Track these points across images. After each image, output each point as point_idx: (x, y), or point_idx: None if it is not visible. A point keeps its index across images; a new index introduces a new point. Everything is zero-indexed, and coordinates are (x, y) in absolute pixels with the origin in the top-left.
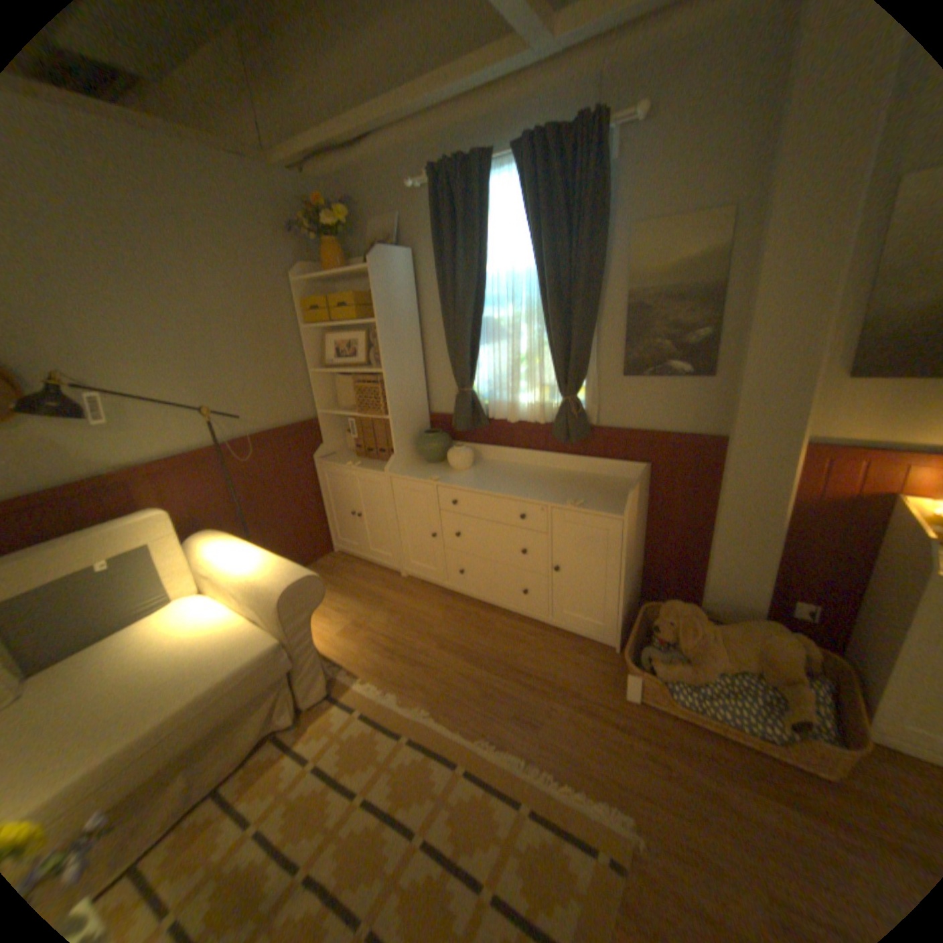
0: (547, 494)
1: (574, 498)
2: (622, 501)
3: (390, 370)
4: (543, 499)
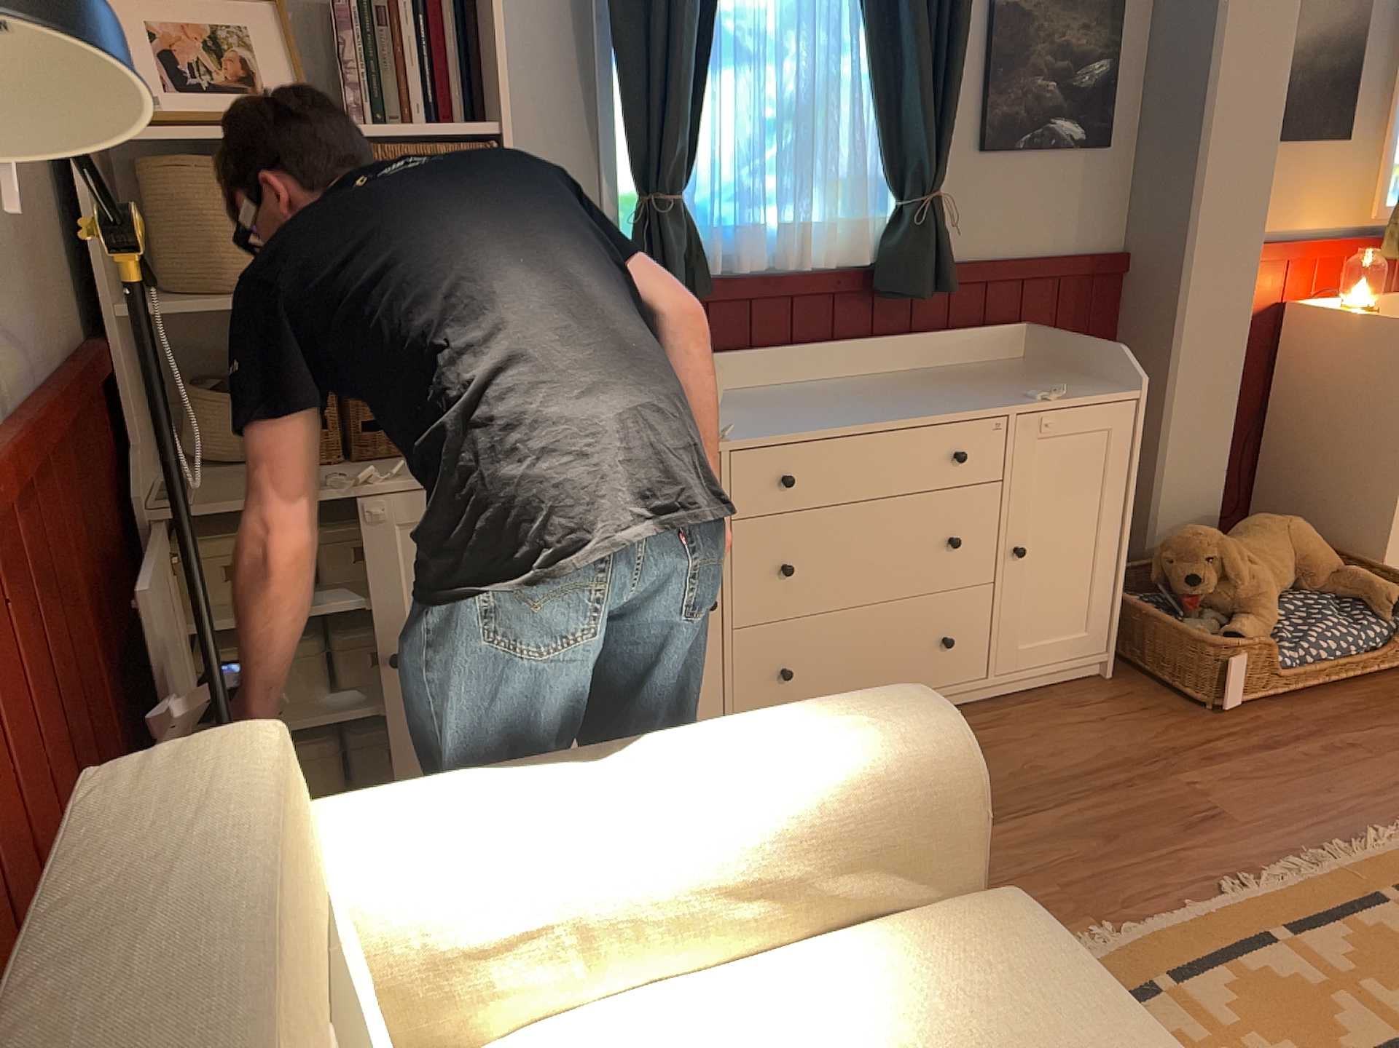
0: (976, 399)
1: (1032, 390)
2: (1082, 379)
3: (506, 128)
4: (990, 405)
